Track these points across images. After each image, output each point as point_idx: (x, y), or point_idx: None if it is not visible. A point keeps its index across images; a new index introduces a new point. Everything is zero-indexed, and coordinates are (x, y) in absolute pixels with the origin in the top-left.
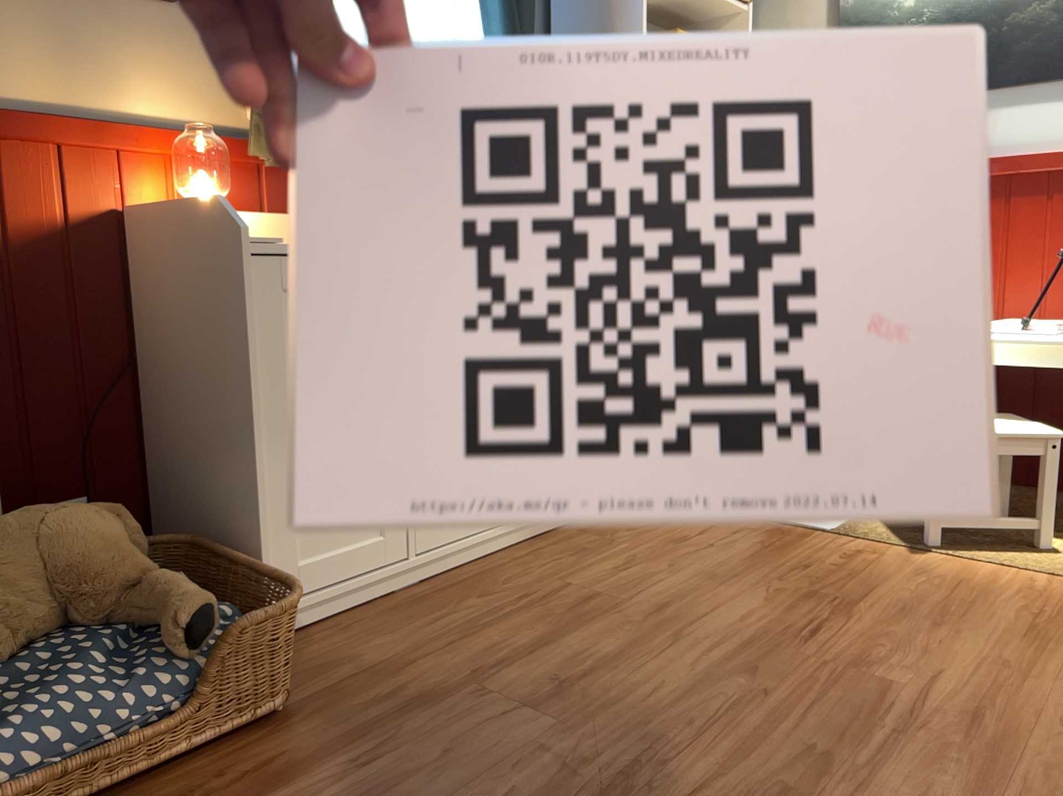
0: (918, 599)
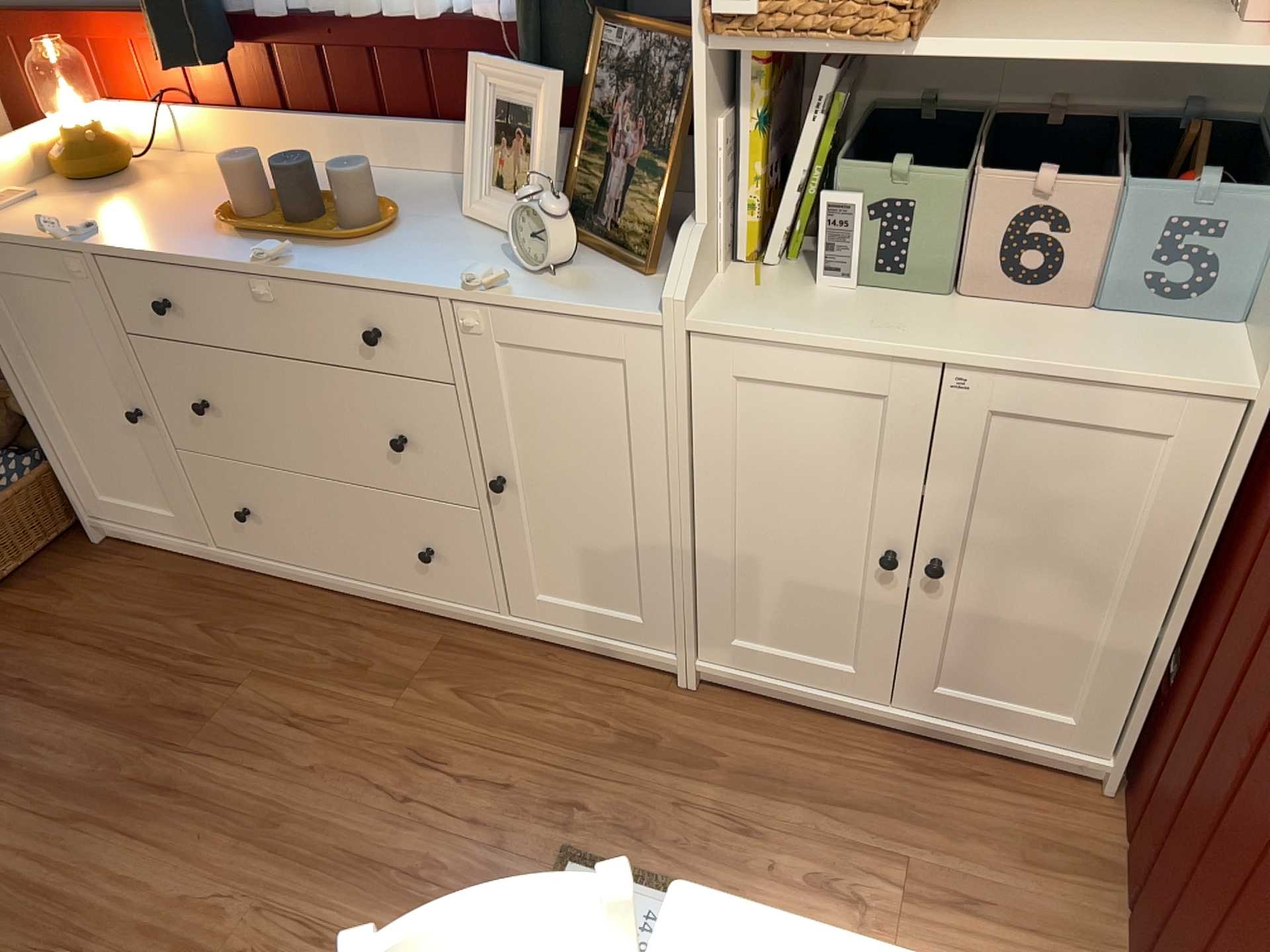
0: None
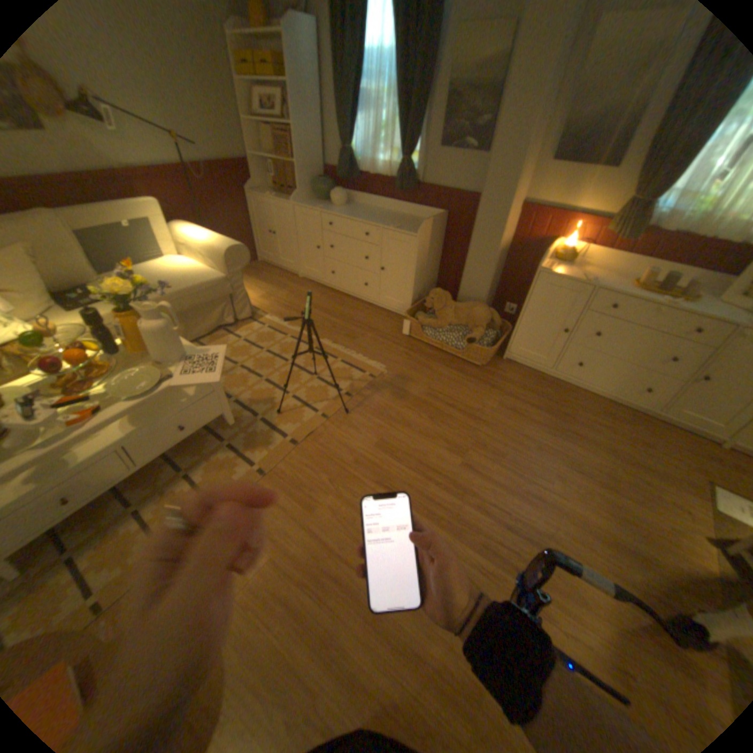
0: (638, 519)
